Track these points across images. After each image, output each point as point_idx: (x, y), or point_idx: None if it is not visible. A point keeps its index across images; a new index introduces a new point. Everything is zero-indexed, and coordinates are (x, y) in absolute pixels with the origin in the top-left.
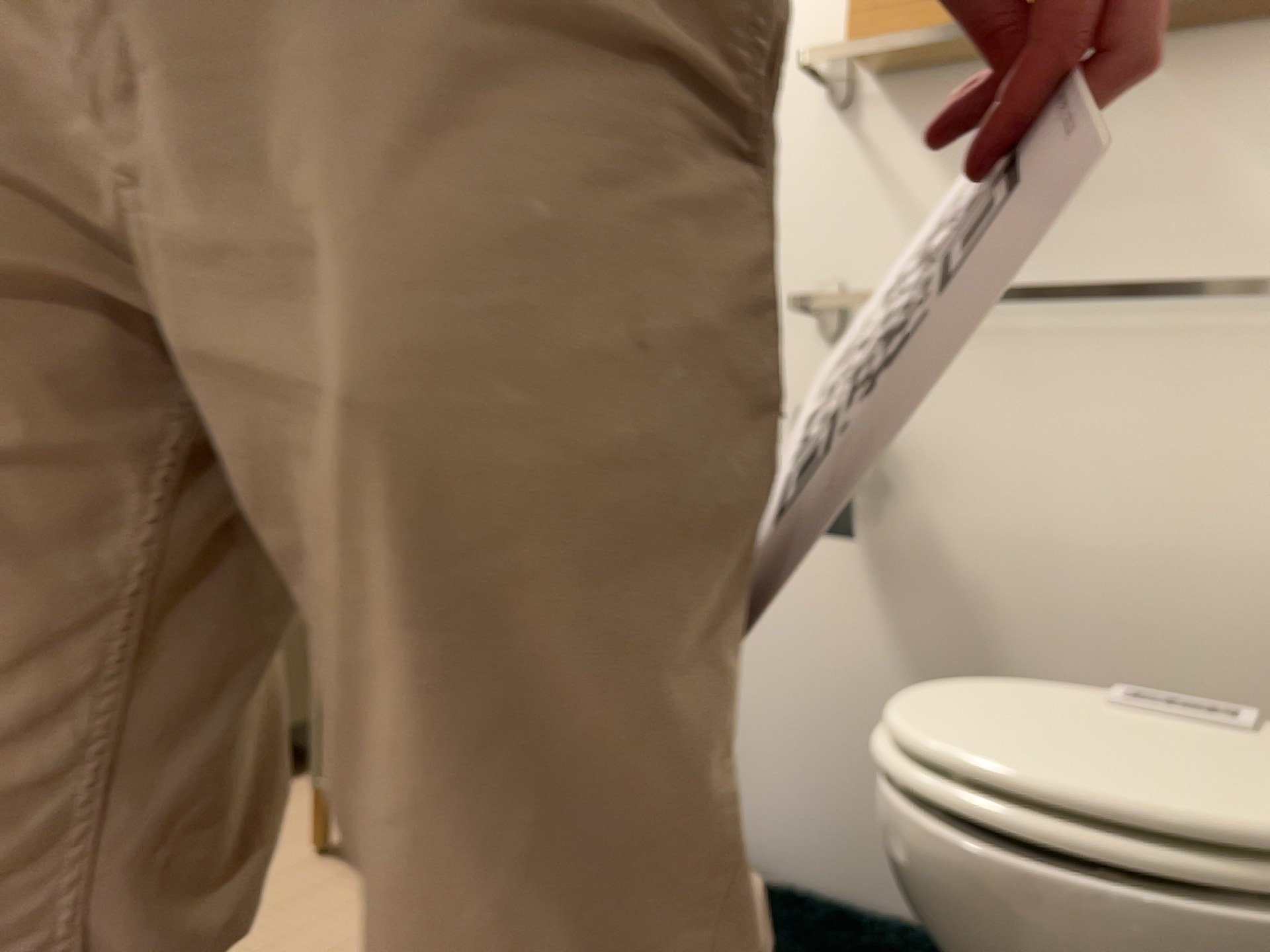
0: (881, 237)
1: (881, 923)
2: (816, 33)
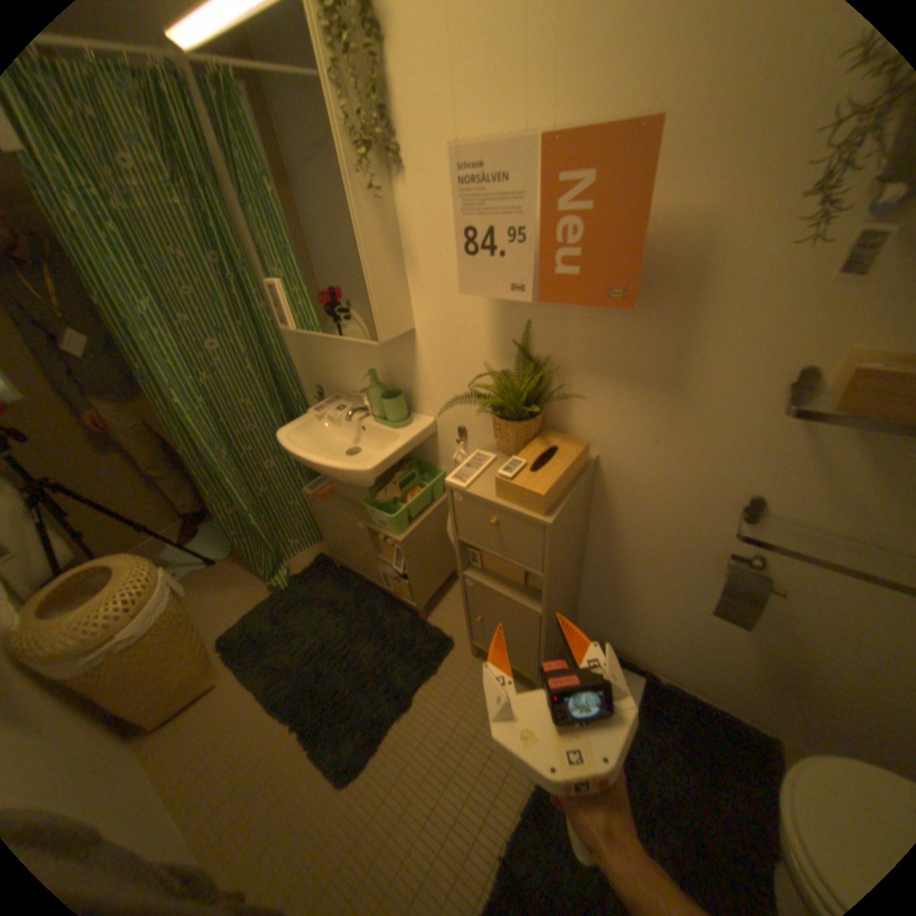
0: (807, 485)
1: (721, 716)
2: (793, 348)
